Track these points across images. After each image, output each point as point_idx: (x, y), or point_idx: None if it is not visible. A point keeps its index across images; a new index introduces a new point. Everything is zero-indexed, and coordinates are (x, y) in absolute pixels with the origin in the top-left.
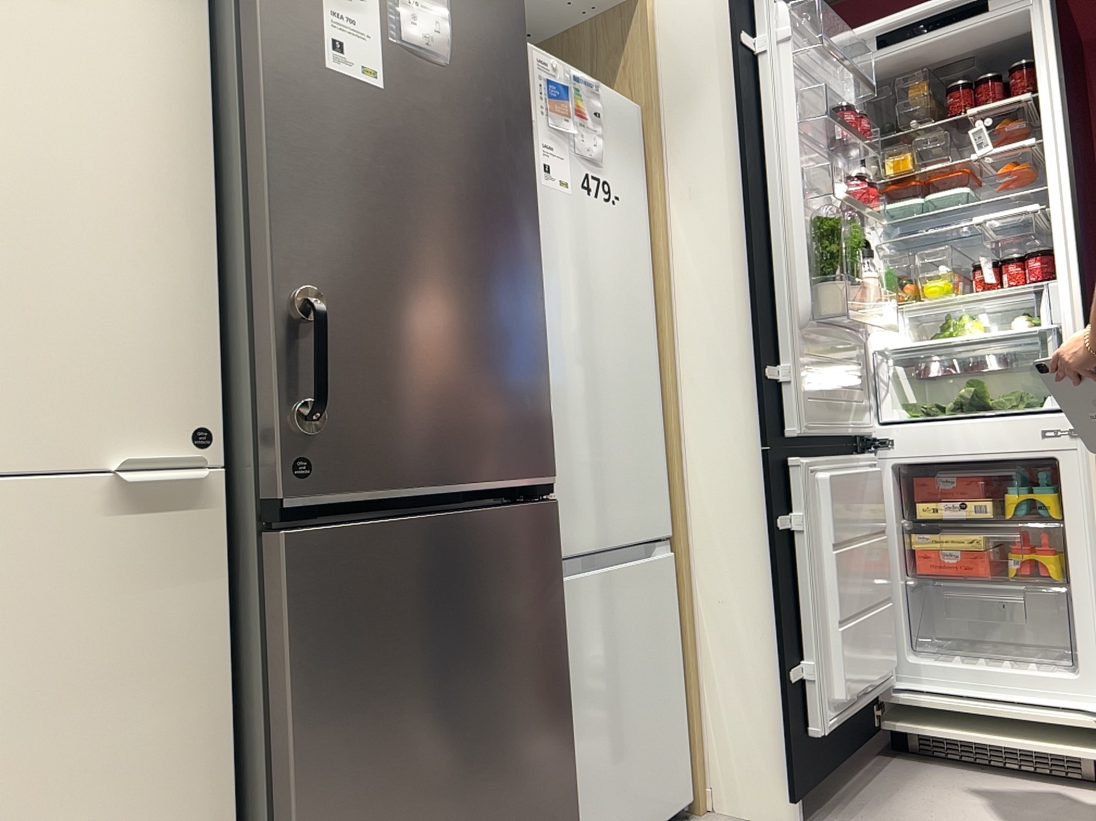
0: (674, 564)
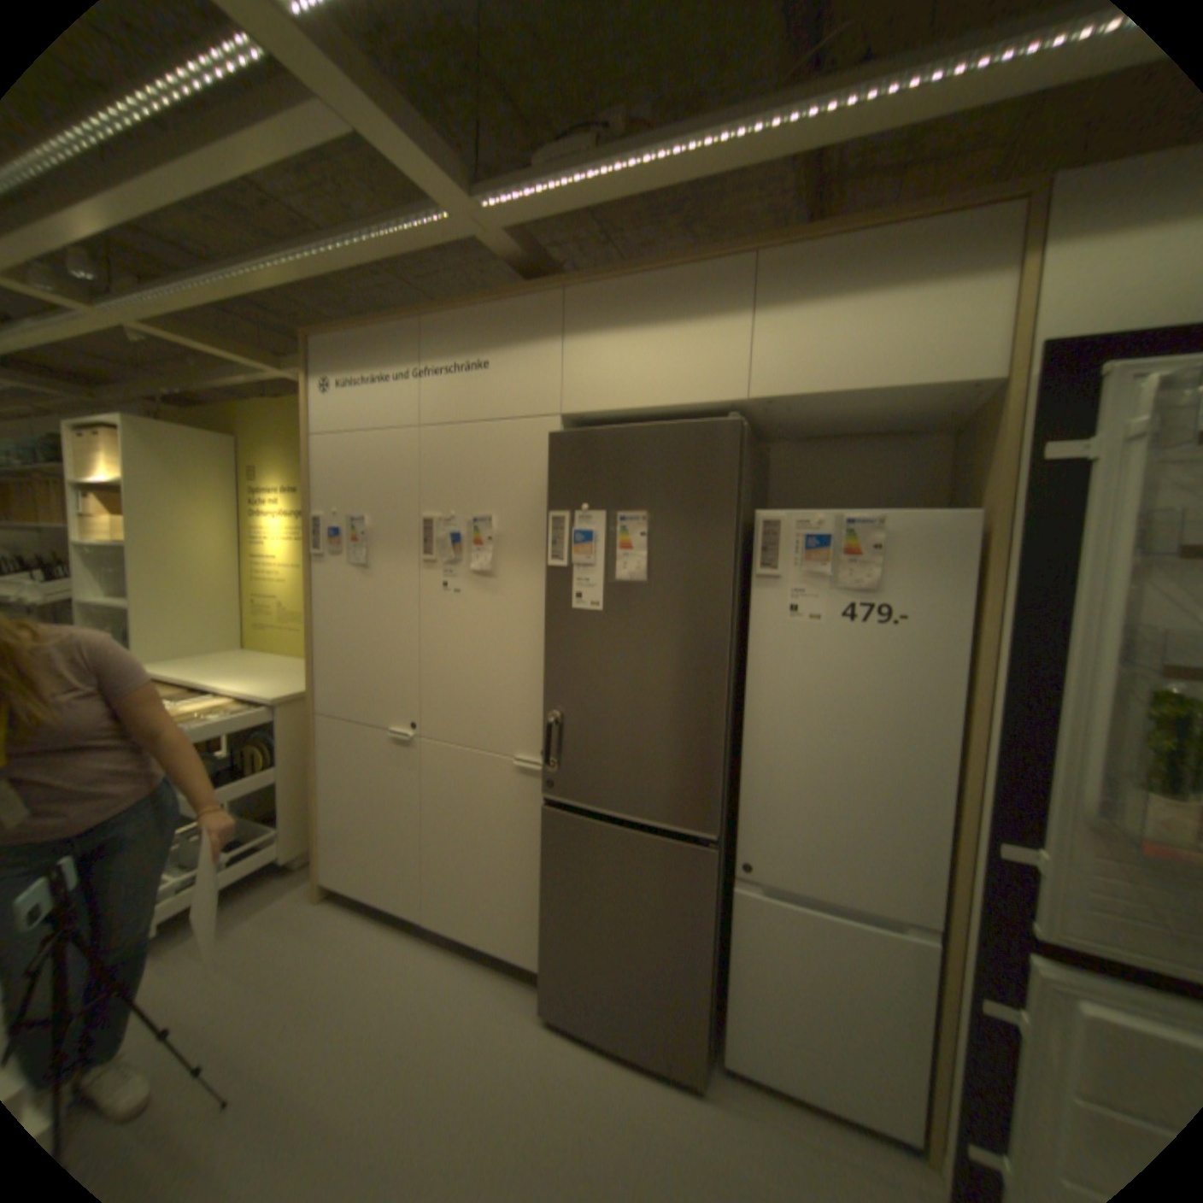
0: (948, 956)
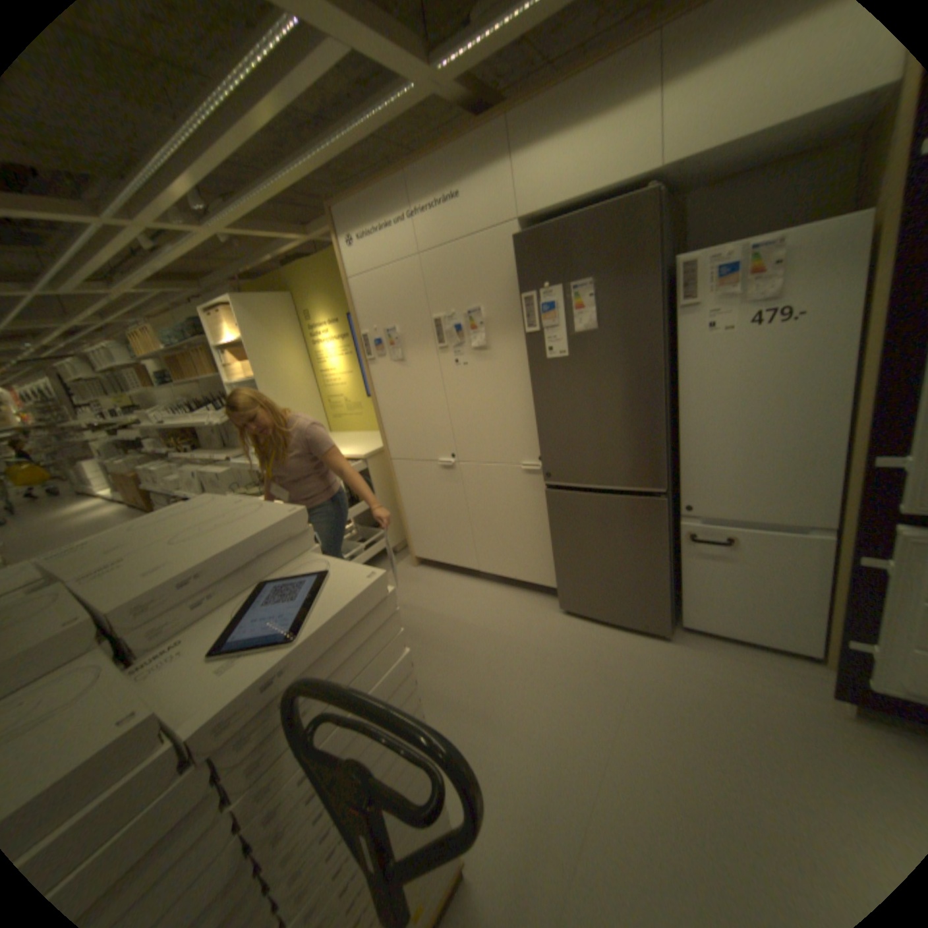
0: (842, 544)
